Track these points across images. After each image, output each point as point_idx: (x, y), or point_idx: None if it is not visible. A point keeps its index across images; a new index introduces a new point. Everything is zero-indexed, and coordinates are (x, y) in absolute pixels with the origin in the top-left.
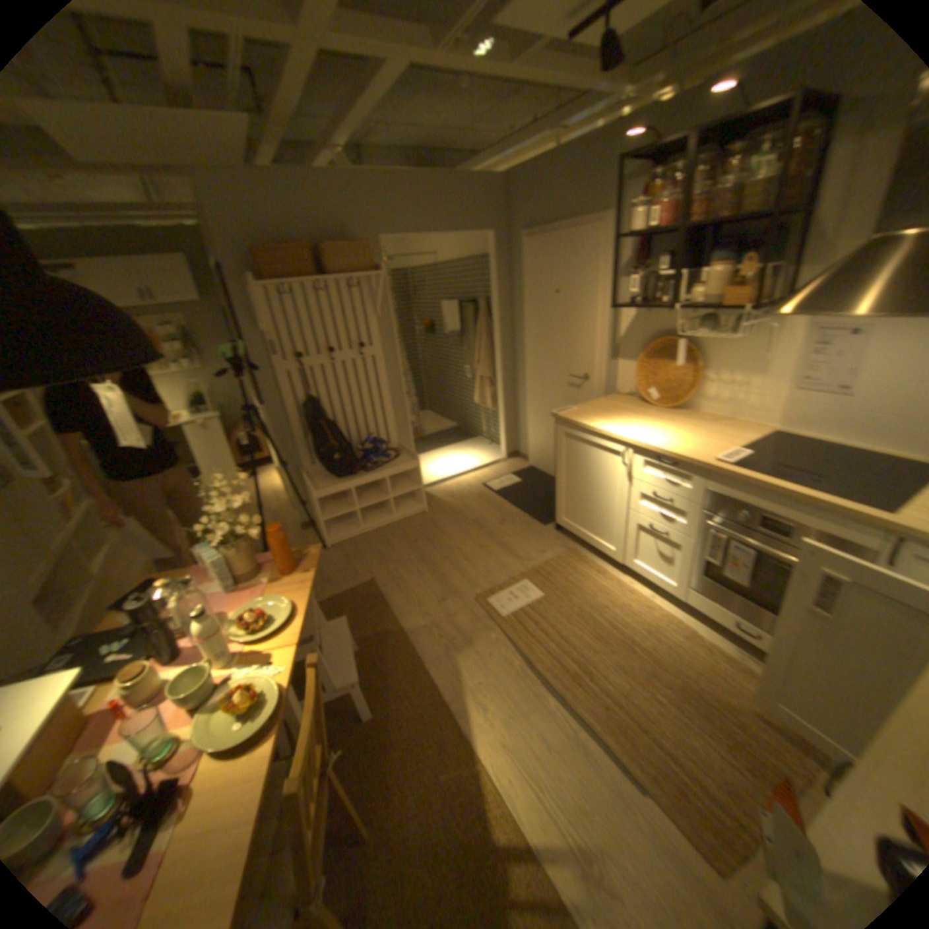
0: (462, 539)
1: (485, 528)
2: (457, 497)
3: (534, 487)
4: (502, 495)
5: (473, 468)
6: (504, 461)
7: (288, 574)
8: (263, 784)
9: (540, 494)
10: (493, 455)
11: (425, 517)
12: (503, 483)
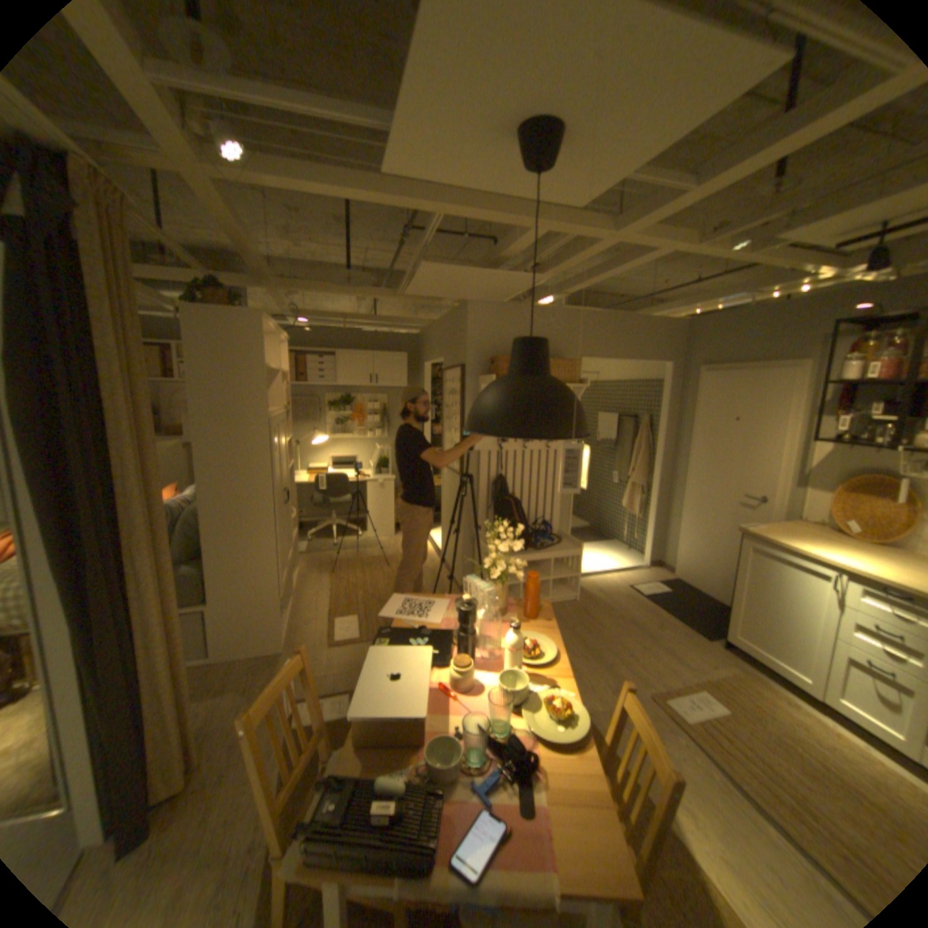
0: (621, 635)
1: (644, 629)
2: (605, 593)
3: (687, 600)
4: (653, 601)
5: (616, 569)
6: (646, 568)
7: (531, 619)
8: (605, 782)
9: (696, 609)
10: (634, 560)
11: (577, 606)
12: (652, 590)
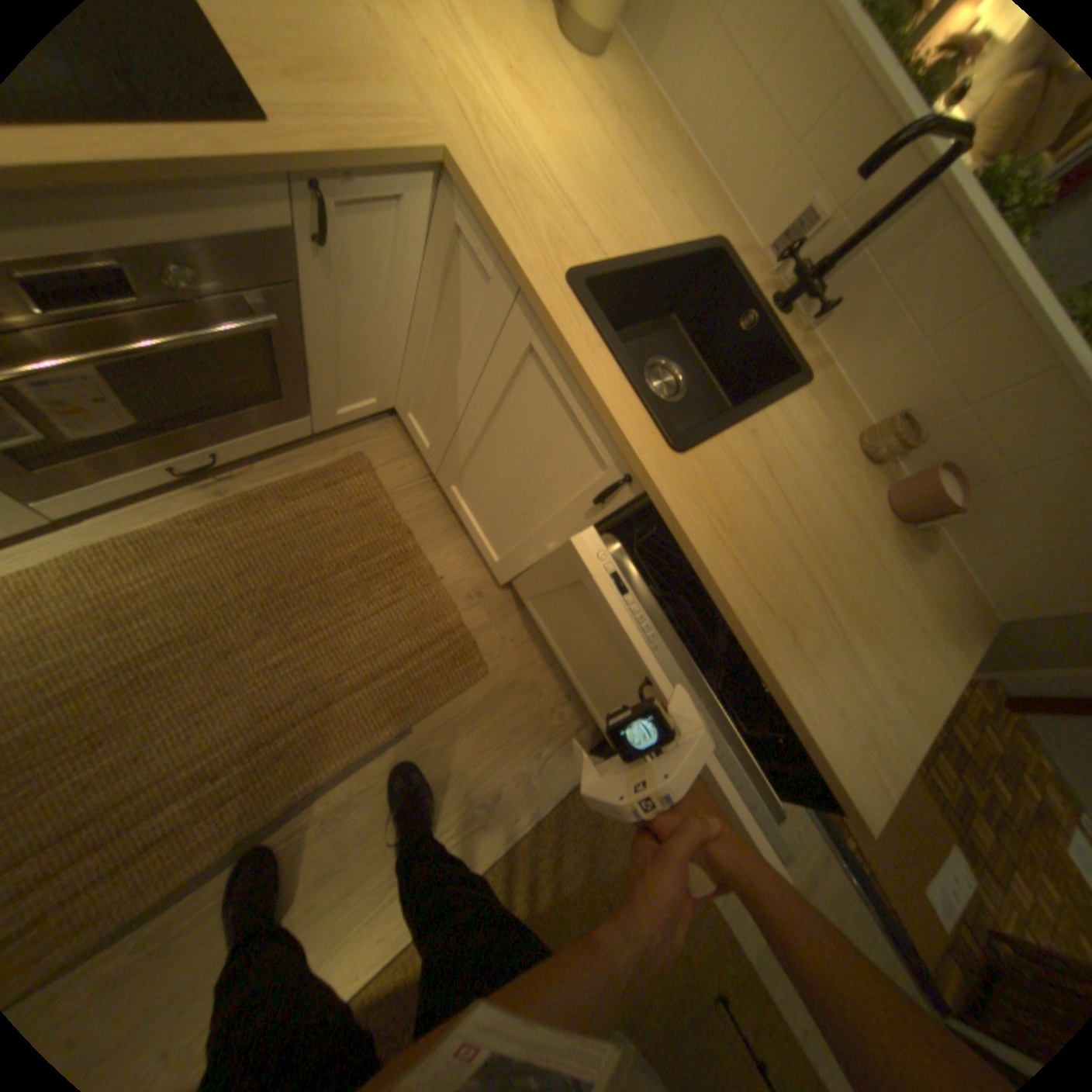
0: None
1: None
2: None
3: None
4: None
5: None
6: None
7: None
8: None
9: None
10: None
11: None
12: None
